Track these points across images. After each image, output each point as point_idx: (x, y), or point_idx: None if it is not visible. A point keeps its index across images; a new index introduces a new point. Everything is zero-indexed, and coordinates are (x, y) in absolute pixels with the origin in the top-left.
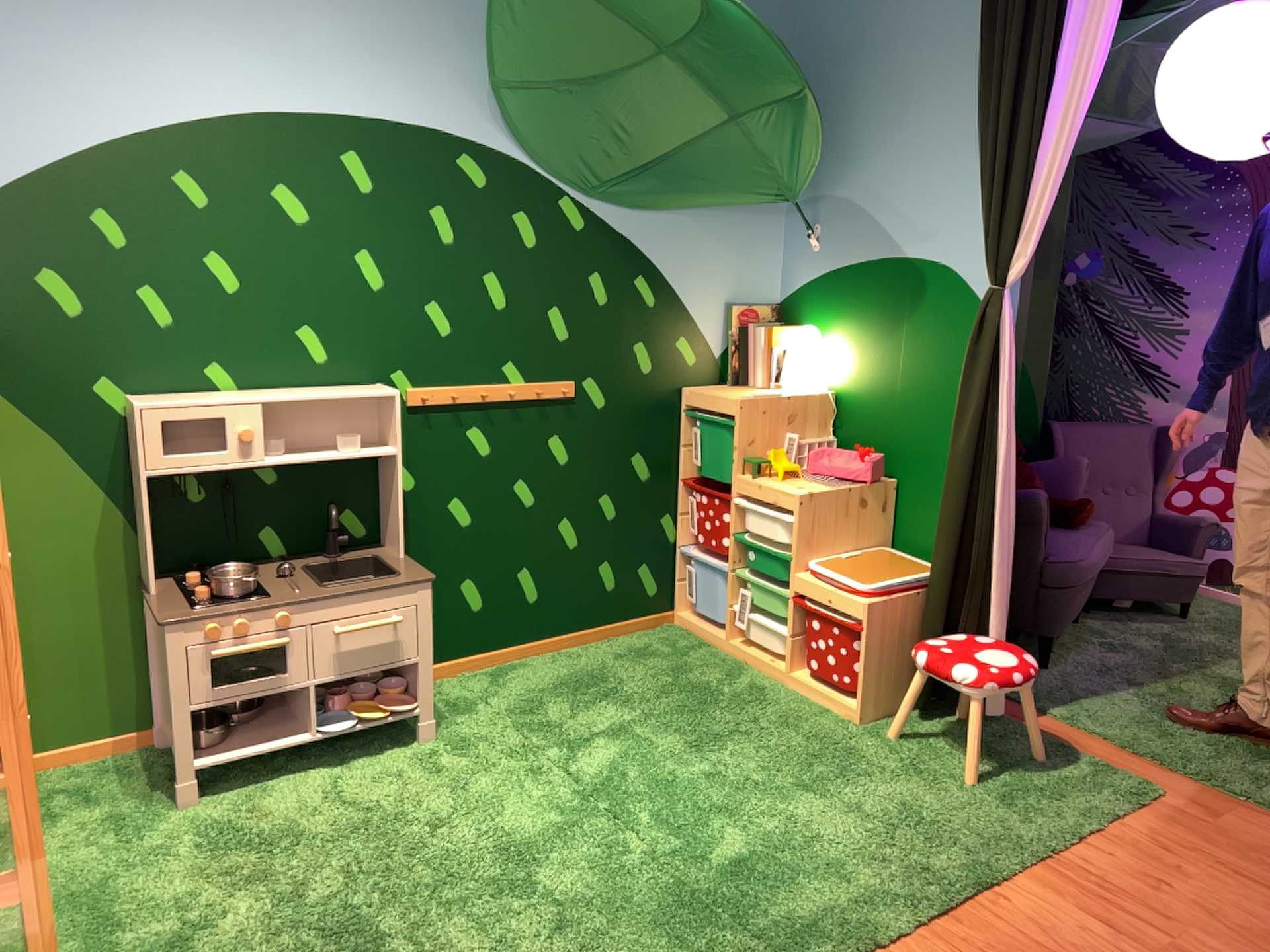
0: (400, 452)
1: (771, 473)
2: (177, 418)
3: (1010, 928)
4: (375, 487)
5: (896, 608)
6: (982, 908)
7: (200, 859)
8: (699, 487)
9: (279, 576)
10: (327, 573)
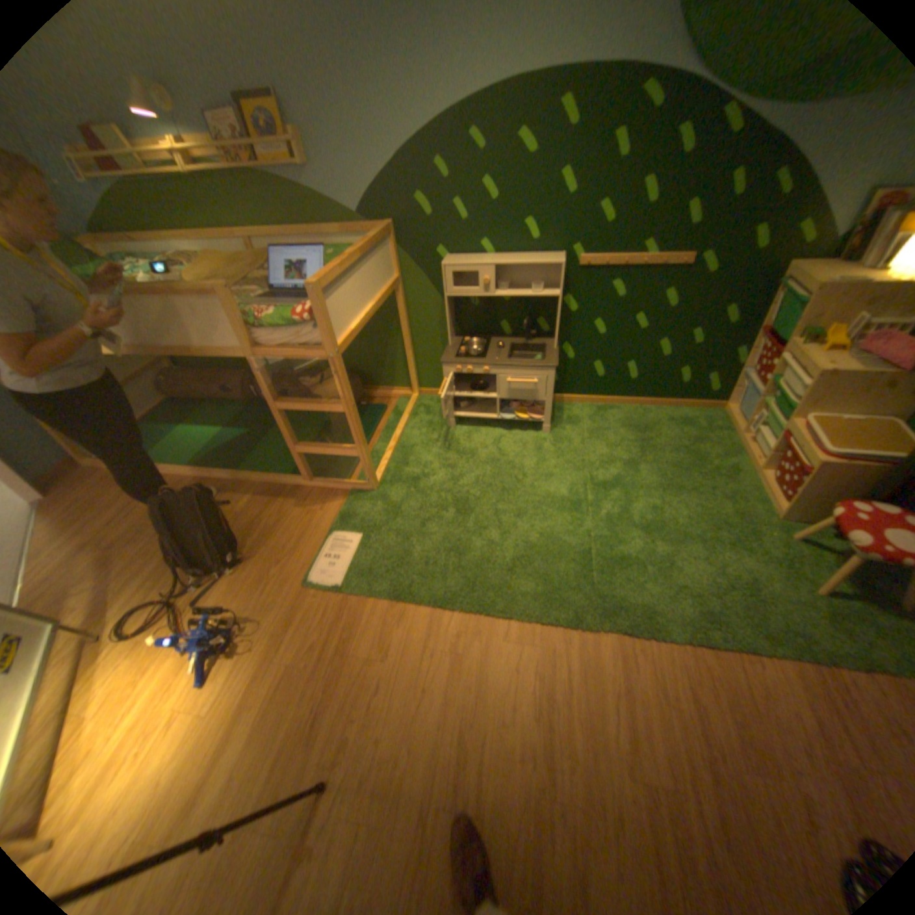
0: (570, 292)
1: (824, 342)
2: (457, 272)
3: (744, 682)
4: (555, 309)
5: (850, 471)
6: (739, 661)
7: (441, 451)
8: (775, 334)
9: (496, 348)
10: (520, 349)
